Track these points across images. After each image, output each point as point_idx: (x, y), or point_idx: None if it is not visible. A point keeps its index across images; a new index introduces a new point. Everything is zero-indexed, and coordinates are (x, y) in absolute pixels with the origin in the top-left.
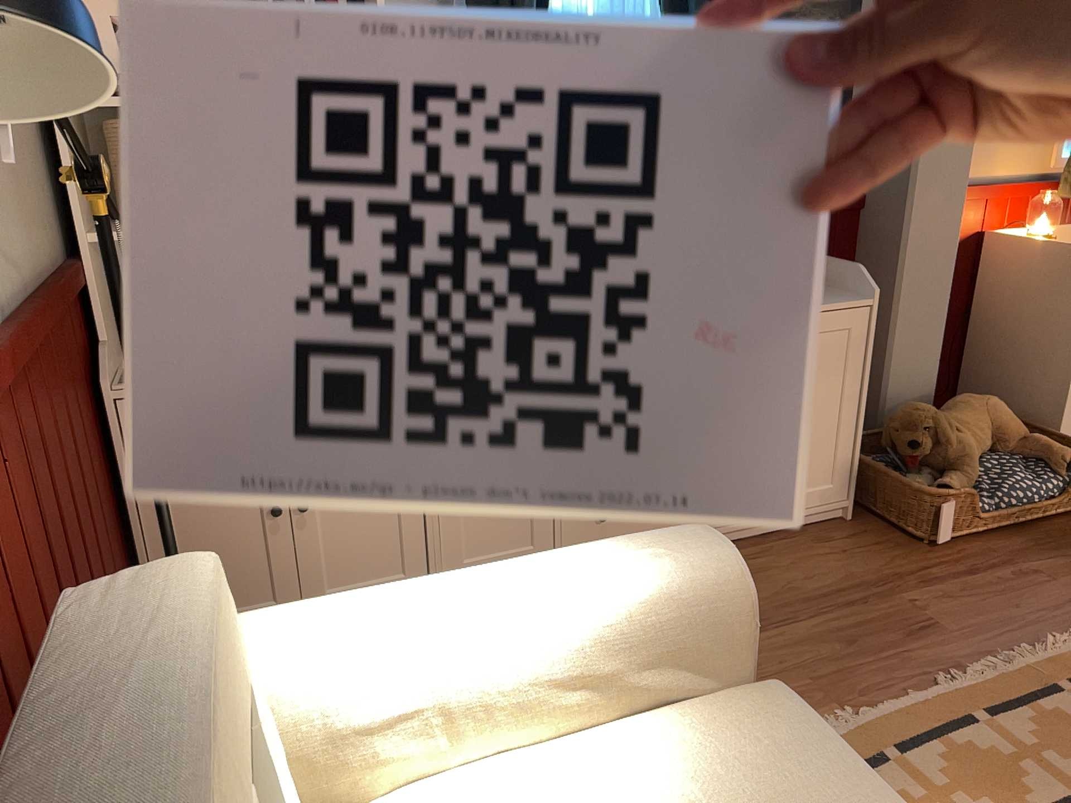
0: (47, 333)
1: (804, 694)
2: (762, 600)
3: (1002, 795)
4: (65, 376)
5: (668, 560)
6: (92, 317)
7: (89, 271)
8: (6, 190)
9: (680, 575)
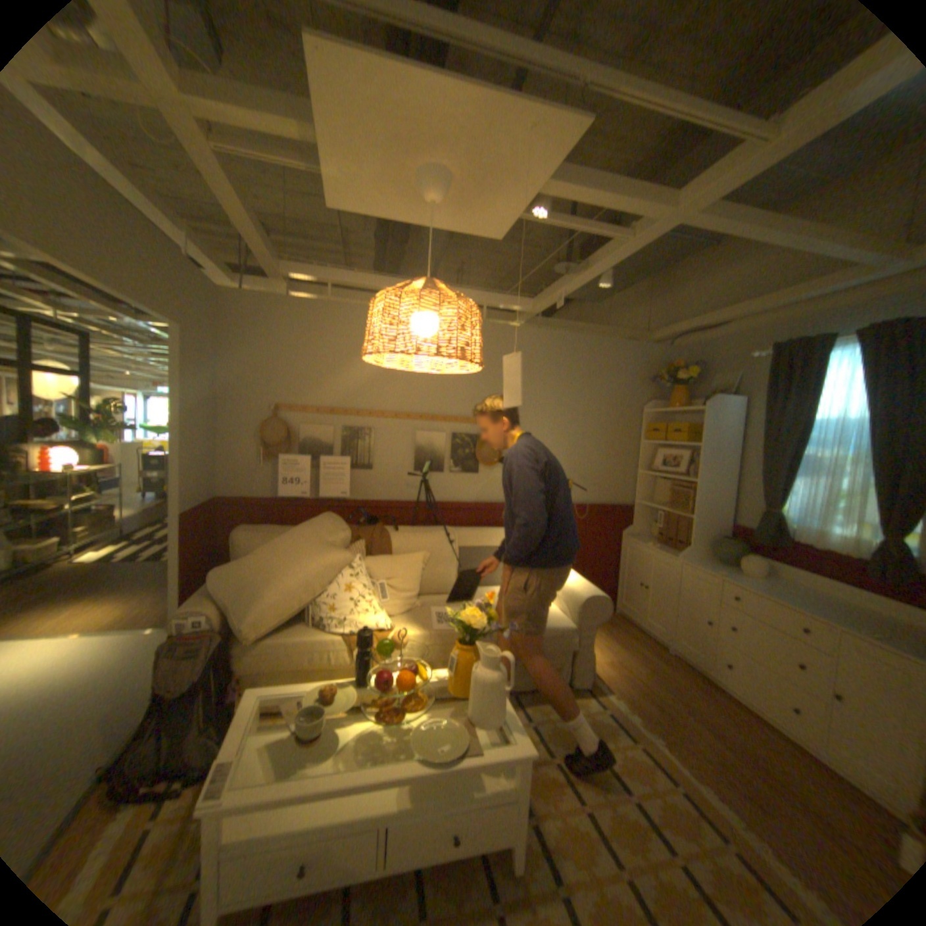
0: (599, 513)
1: (671, 736)
2: (745, 746)
3: (629, 771)
4: (603, 523)
5: (584, 588)
6: (634, 519)
7: (635, 508)
8: (601, 485)
9: (580, 590)
